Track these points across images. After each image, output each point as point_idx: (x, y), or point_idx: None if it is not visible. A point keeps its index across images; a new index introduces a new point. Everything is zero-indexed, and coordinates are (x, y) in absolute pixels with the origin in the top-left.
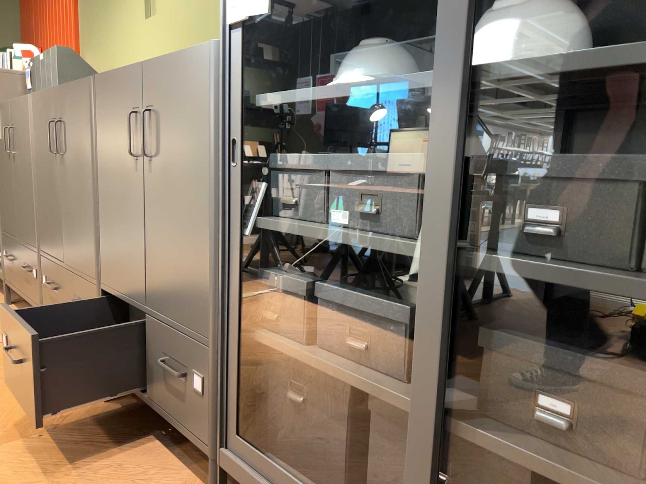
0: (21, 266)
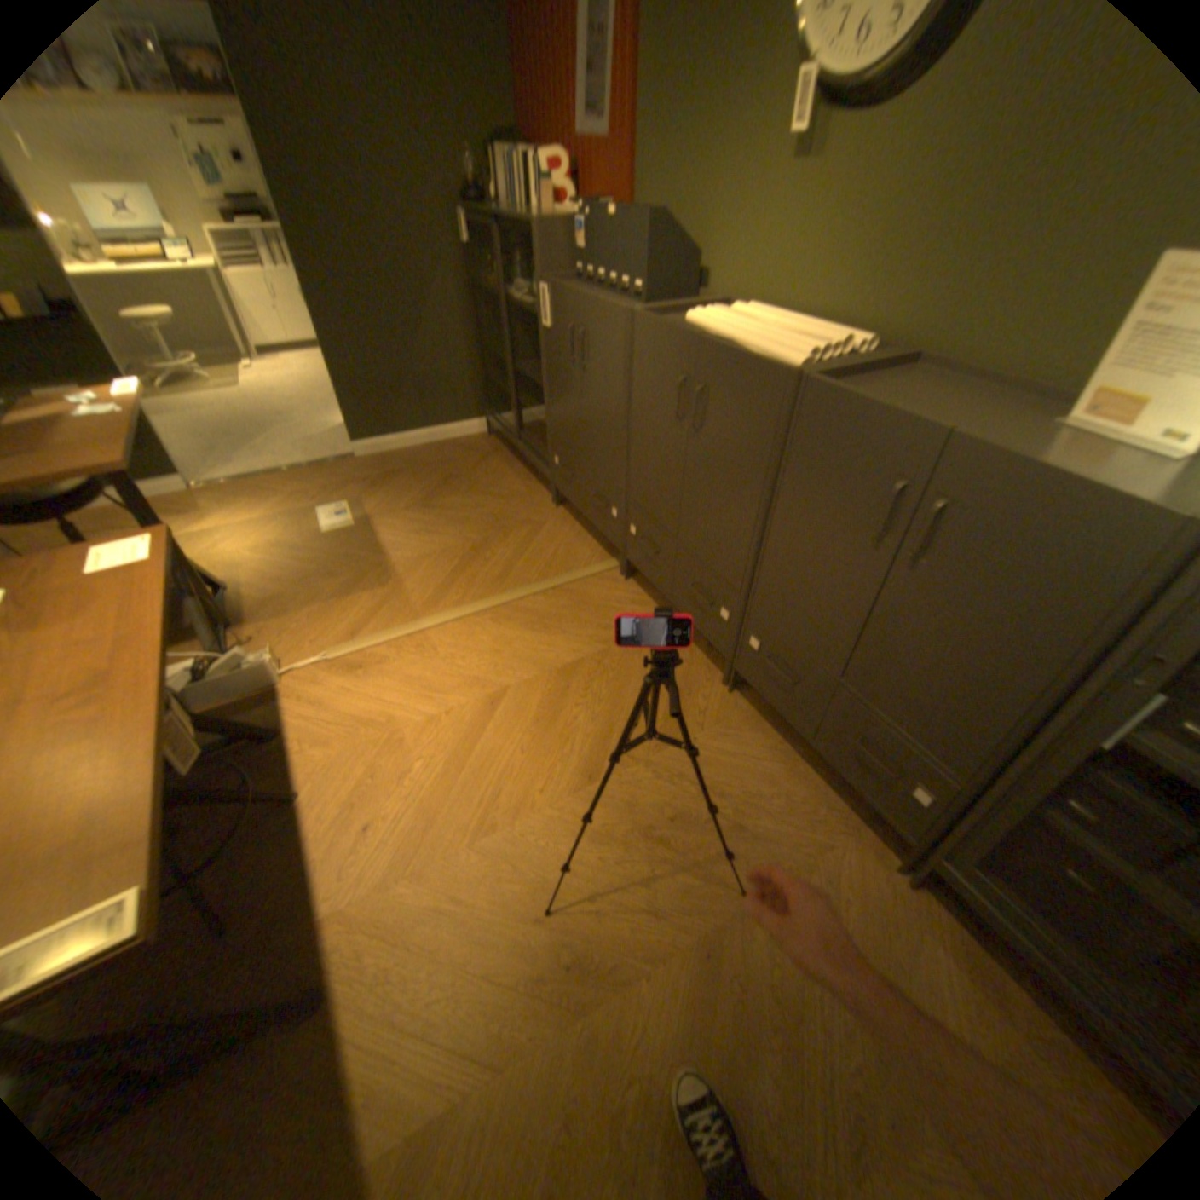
0: (588, 491)
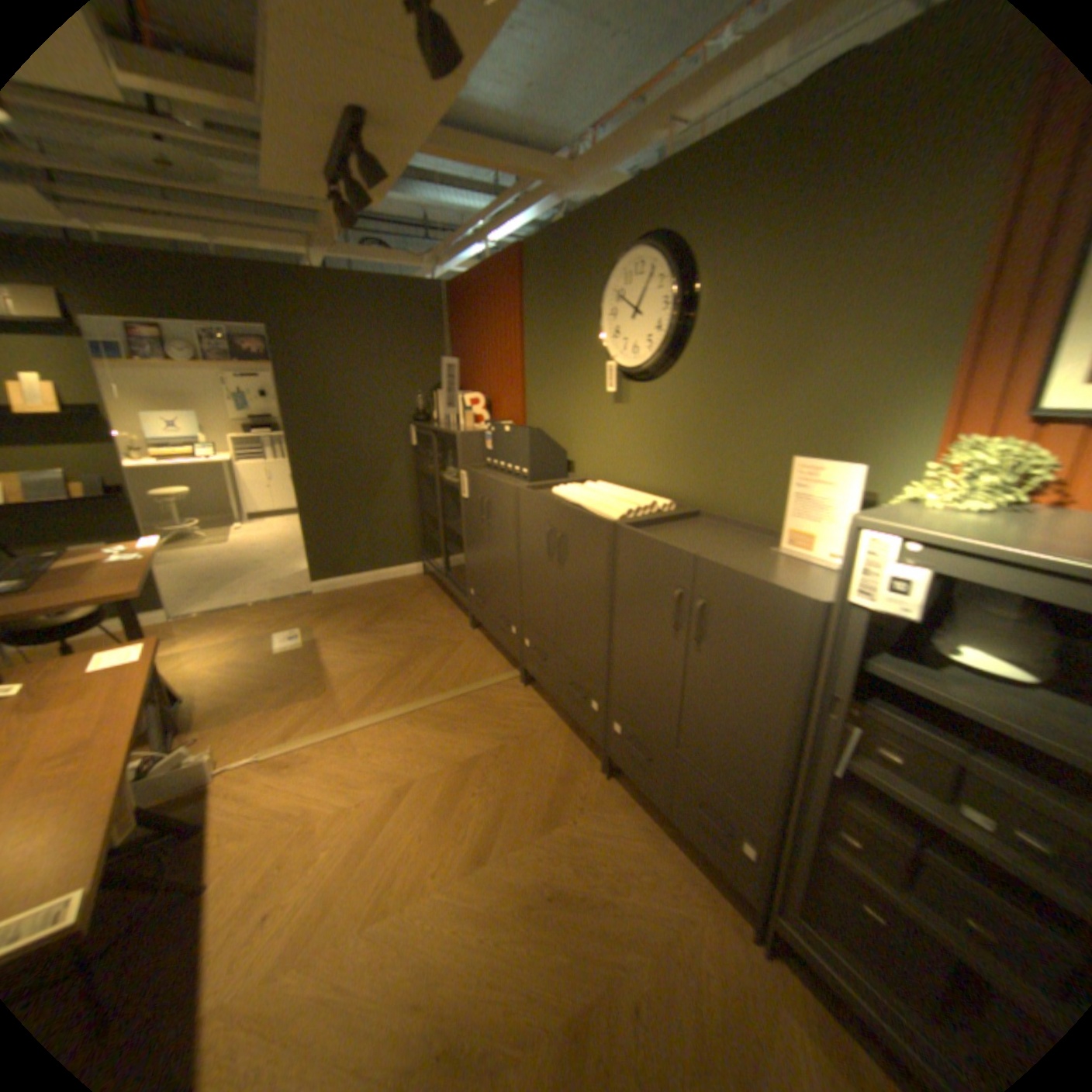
0: (493, 613)
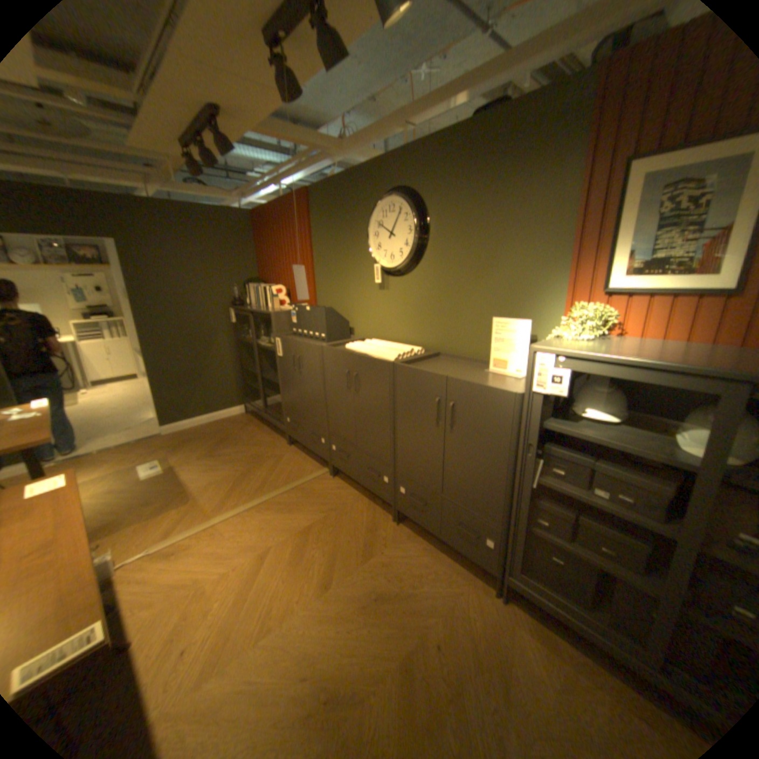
0: (307, 432)
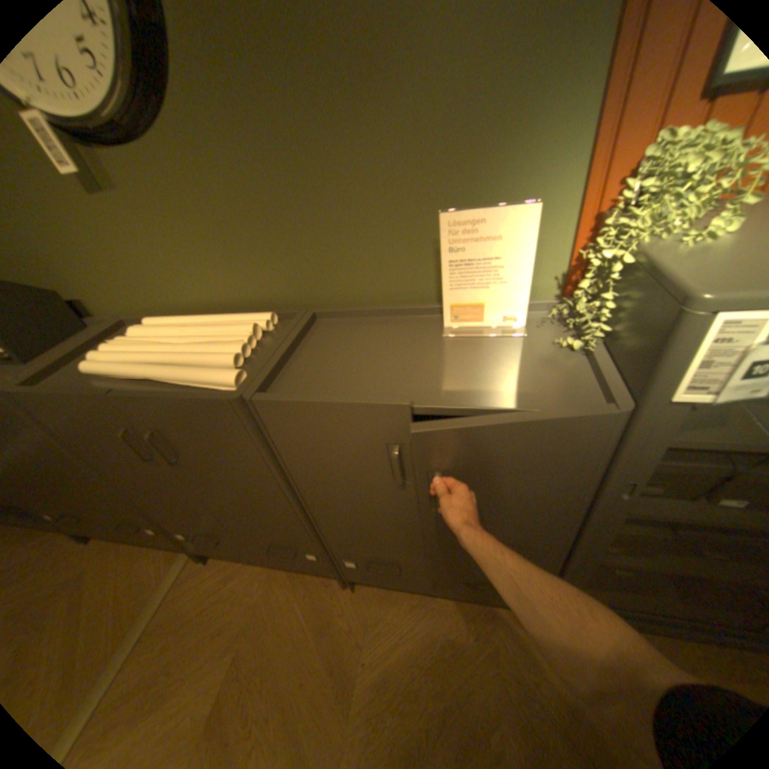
0: (105, 526)
